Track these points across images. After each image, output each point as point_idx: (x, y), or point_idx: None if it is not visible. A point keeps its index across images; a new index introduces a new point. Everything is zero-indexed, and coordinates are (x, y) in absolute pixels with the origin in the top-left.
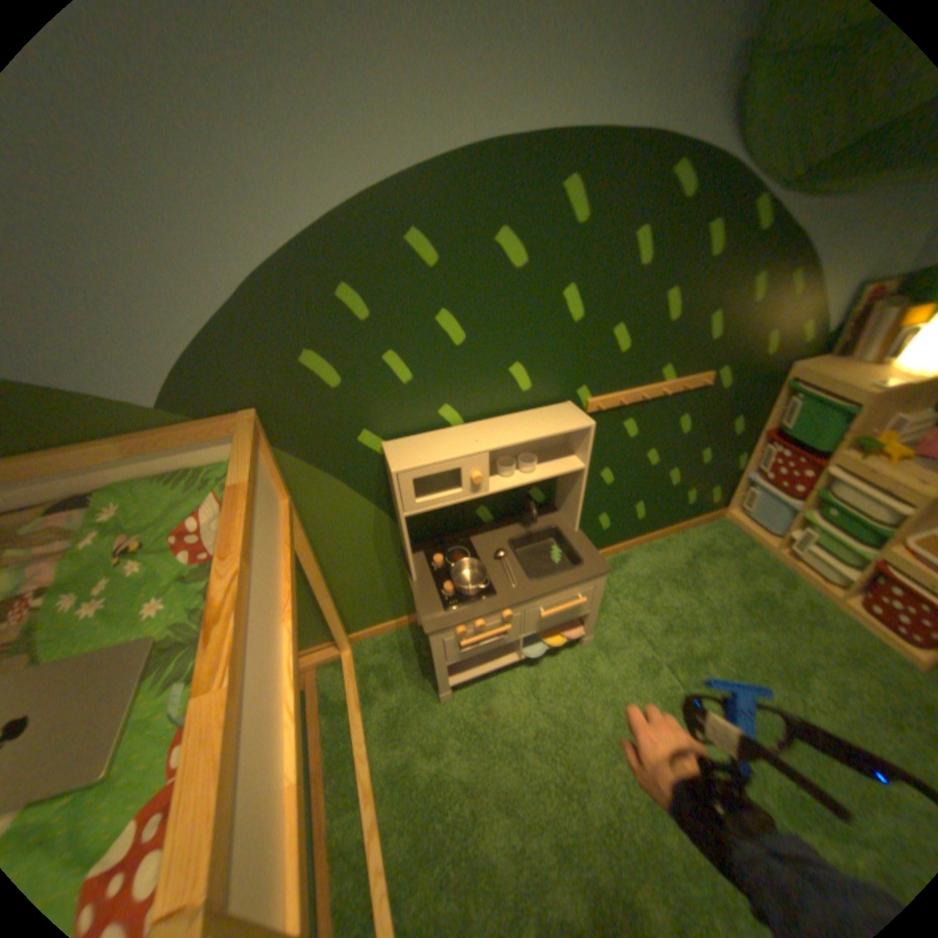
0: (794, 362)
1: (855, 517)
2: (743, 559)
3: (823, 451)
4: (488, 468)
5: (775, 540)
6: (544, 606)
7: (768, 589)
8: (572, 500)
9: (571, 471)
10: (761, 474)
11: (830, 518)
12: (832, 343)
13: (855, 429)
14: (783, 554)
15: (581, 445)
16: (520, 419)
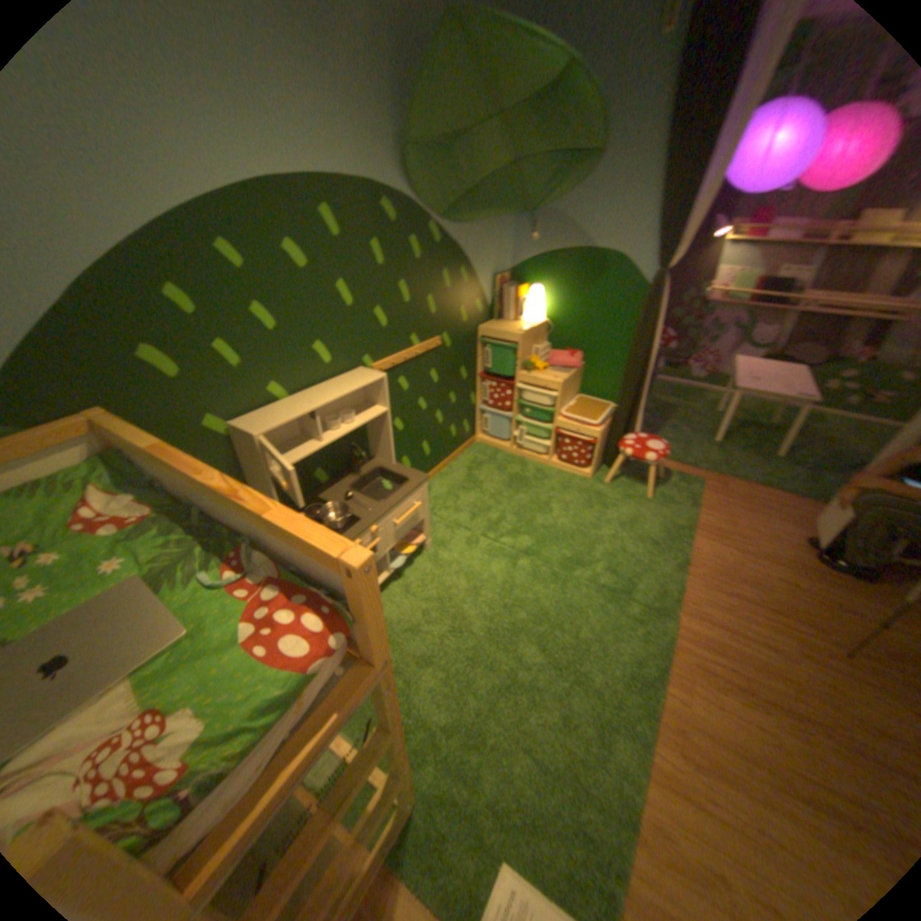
0: (476, 327)
1: (535, 408)
2: (494, 461)
3: (508, 376)
4: (323, 421)
5: (505, 444)
6: (394, 517)
7: (512, 471)
8: (383, 442)
9: (378, 415)
10: (484, 403)
11: (525, 415)
12: (490, 313)
13: (518, 358)
14: (512, 449)
15: (378, 396)
16: (331, 384)
